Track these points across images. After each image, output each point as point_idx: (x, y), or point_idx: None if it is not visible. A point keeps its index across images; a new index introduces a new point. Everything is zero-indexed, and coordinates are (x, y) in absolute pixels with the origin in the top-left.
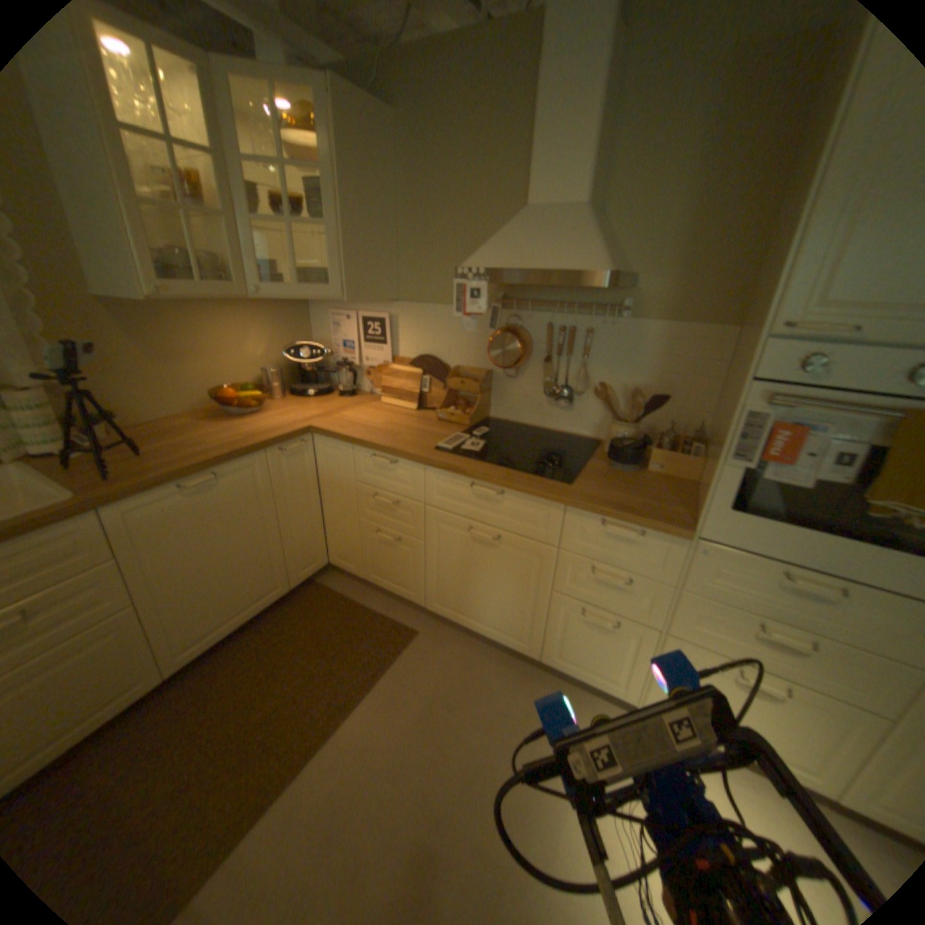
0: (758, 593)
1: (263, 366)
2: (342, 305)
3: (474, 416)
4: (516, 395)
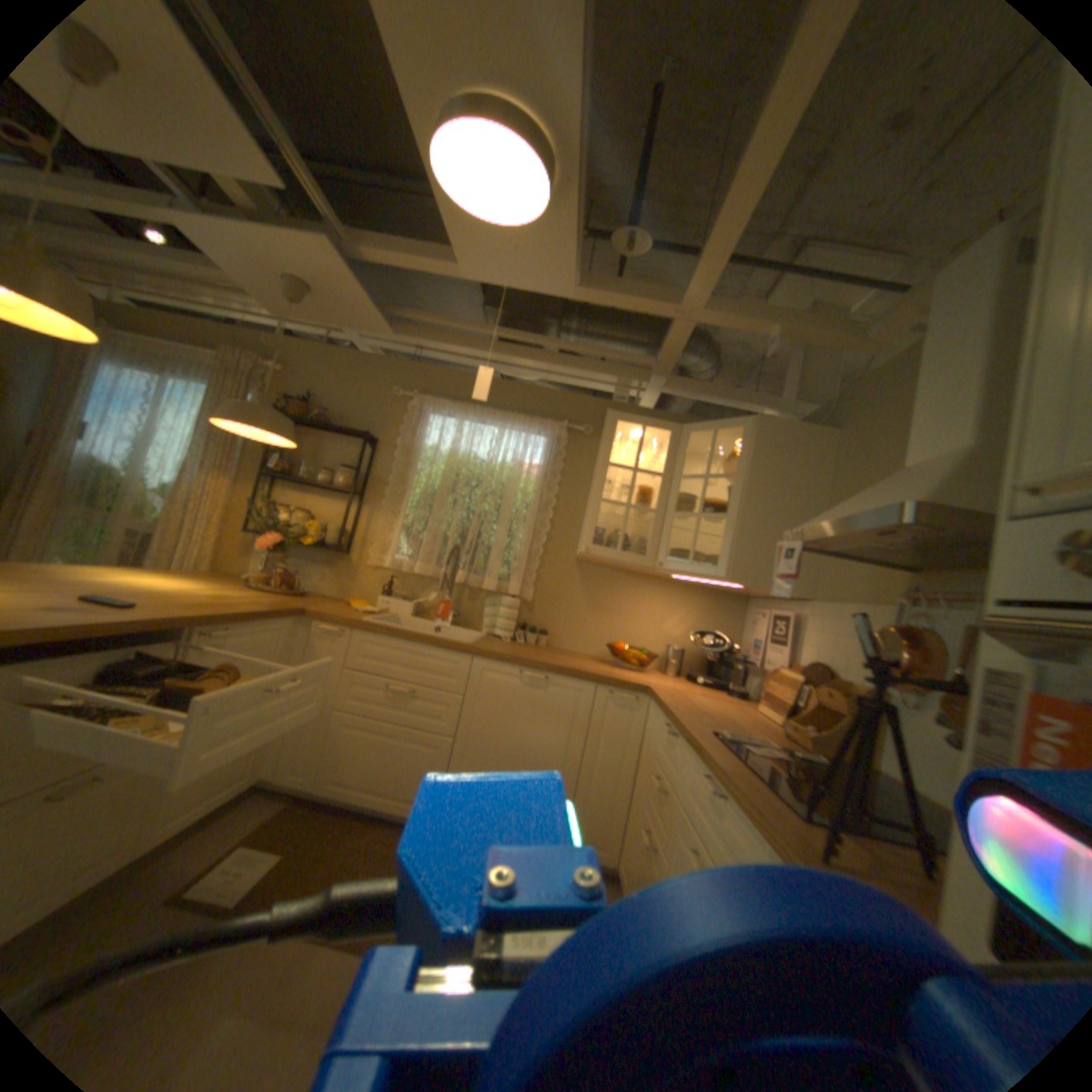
0: None
1: (677, 648)
2: (771, 608)
3: (832, 749)
4: (922, 745)
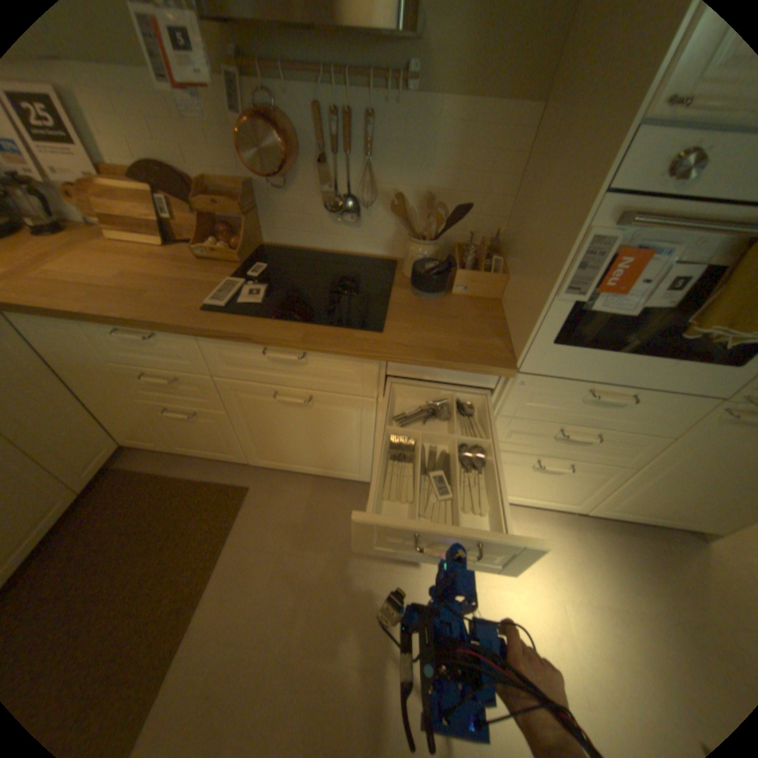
0: (563, 408)
1: None
2: None
3: (244, 249)
4: (291, 212)
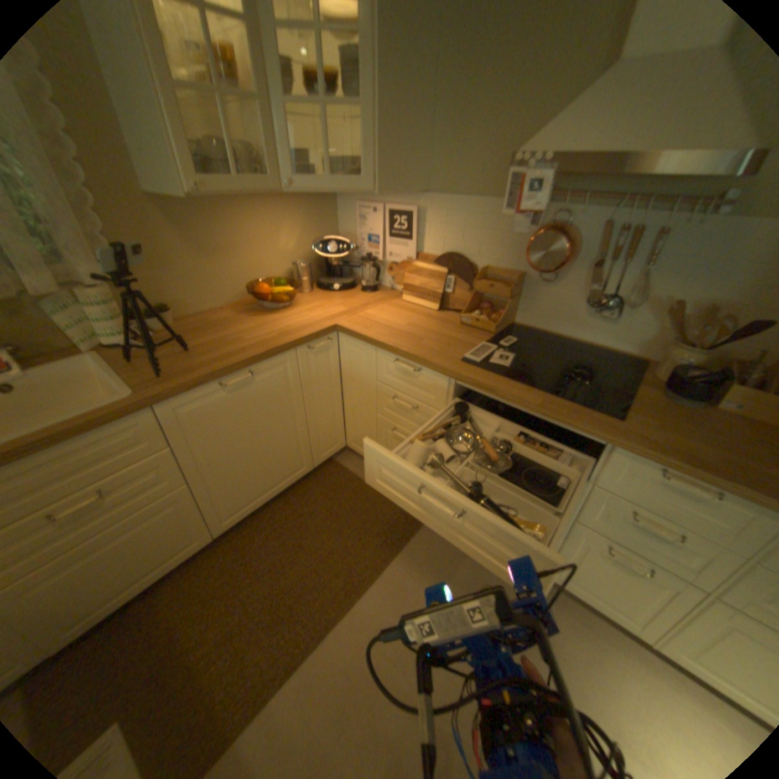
0: None
1: (294, 259)
2: (370, 196)
3: (501, 323)
4: (551, 301)
